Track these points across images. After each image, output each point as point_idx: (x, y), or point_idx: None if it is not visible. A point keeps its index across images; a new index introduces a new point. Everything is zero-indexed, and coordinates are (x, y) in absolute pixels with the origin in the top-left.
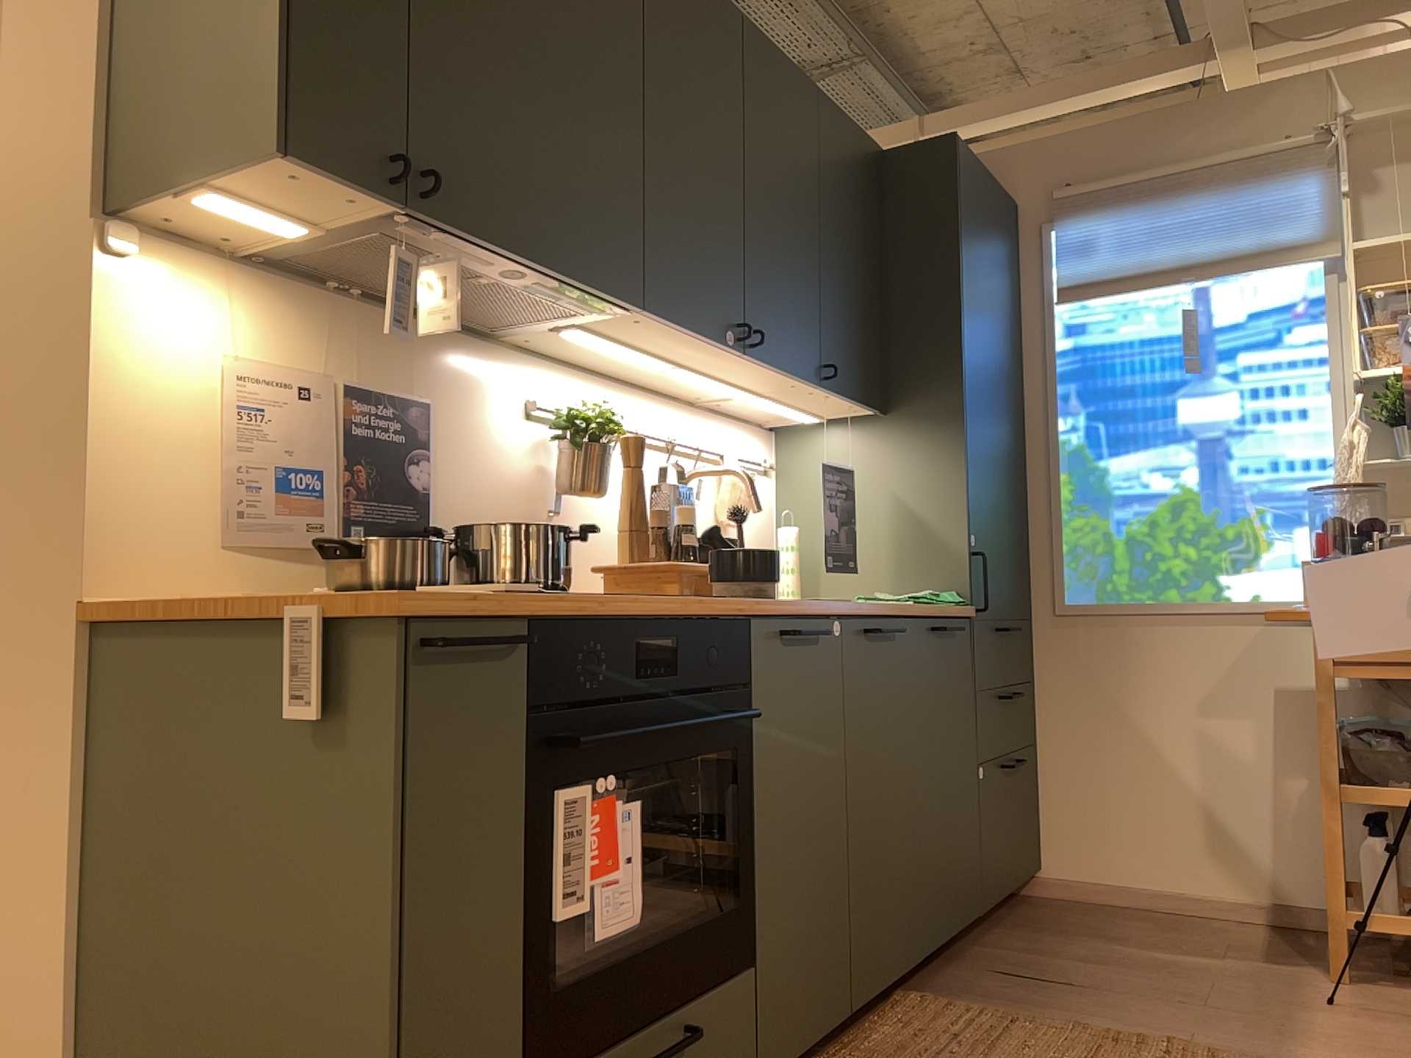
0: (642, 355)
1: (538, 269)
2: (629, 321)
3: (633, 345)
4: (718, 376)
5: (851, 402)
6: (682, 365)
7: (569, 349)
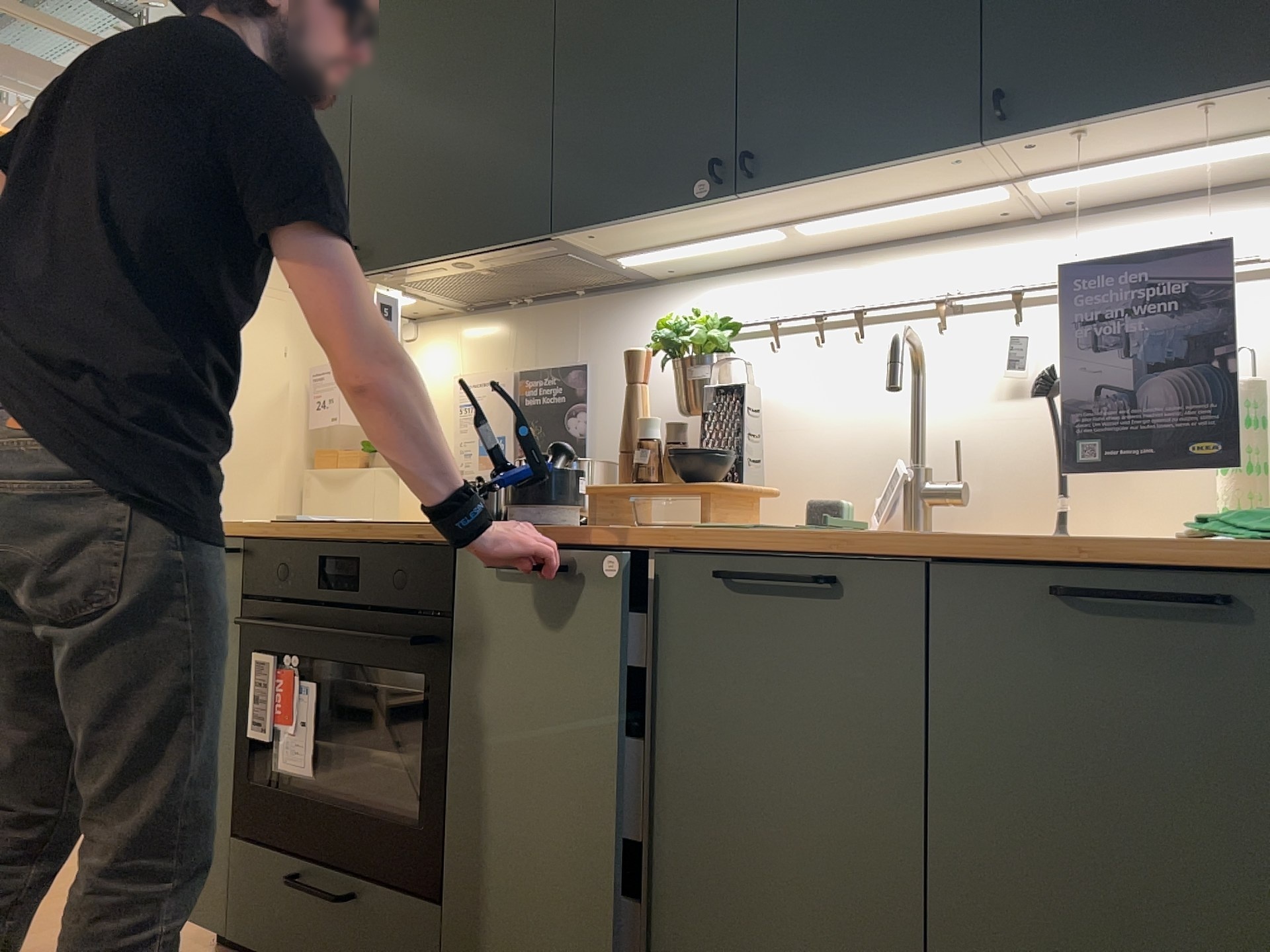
0: (723, 241)
1: (452, 258)
2: (602, 239)
3: (687, 242)
4: (863, 209)
5: (1178, 111)
6: (783, 225)
7: (721, 258)
